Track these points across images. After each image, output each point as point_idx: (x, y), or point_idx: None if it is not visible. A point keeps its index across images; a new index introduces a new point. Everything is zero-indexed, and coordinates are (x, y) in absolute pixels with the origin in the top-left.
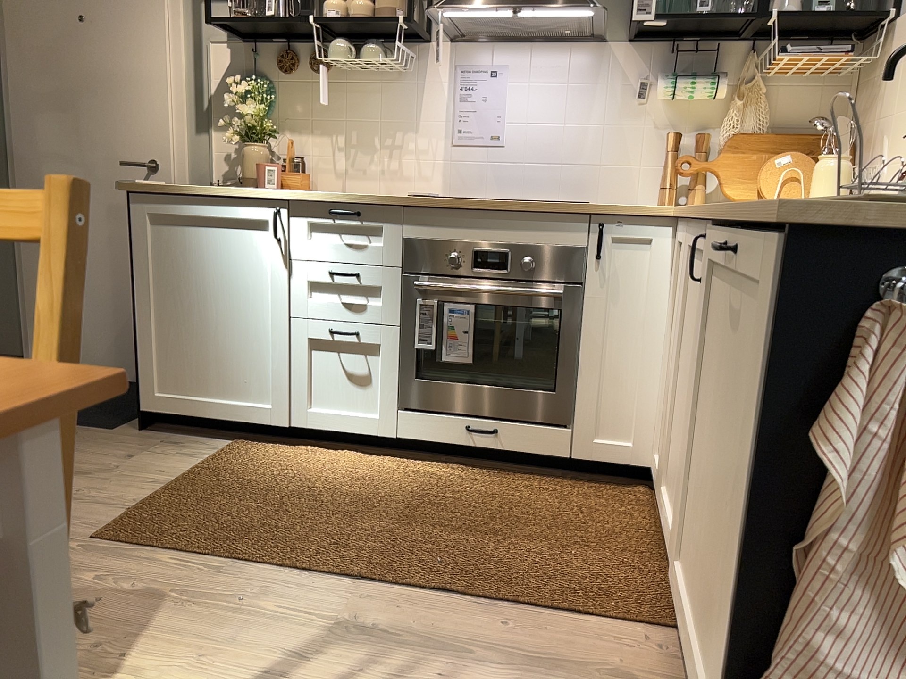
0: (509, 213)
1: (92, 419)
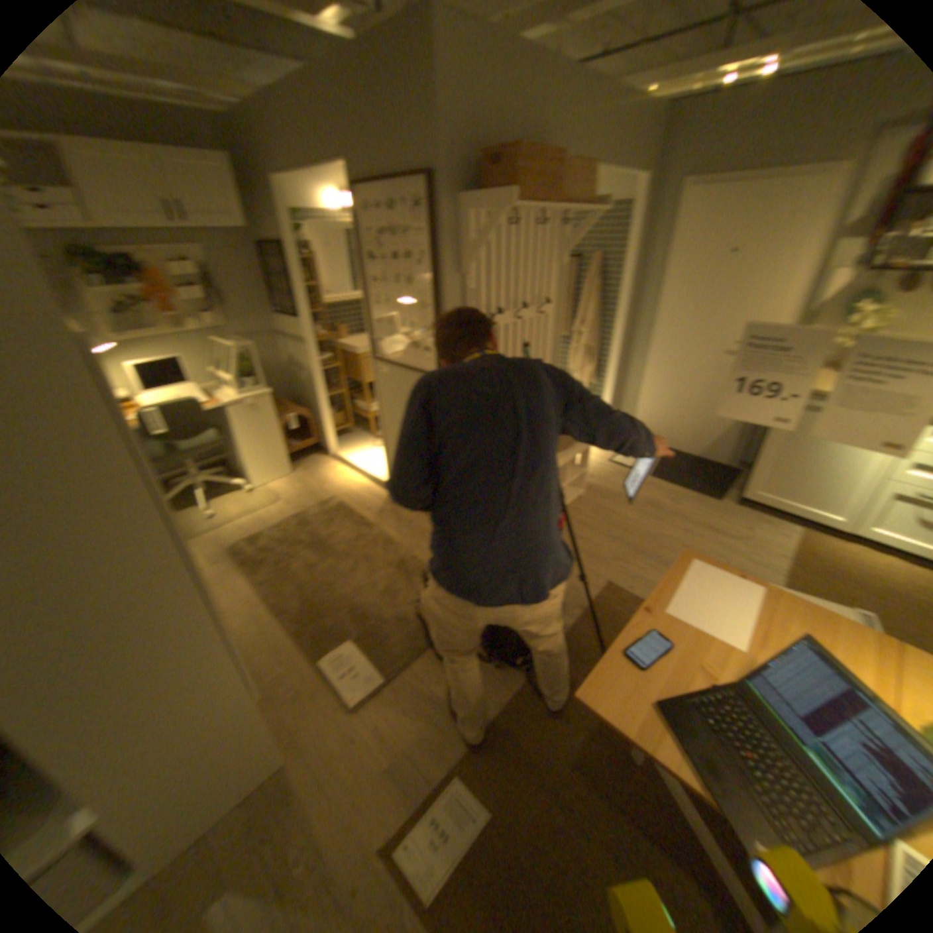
0: None
1: (706, 491)
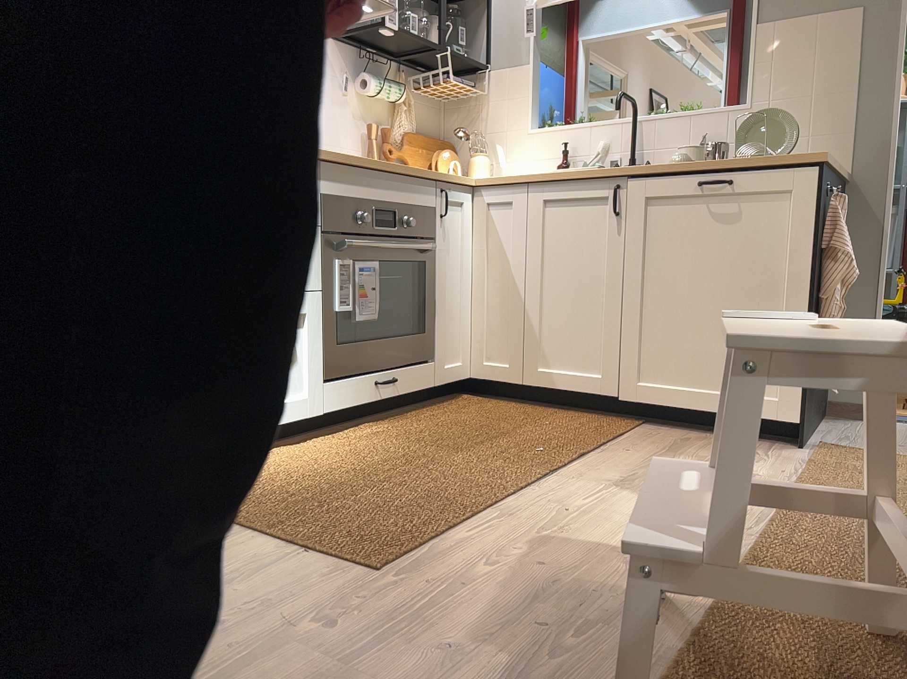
0: (394, 174)
1: None
